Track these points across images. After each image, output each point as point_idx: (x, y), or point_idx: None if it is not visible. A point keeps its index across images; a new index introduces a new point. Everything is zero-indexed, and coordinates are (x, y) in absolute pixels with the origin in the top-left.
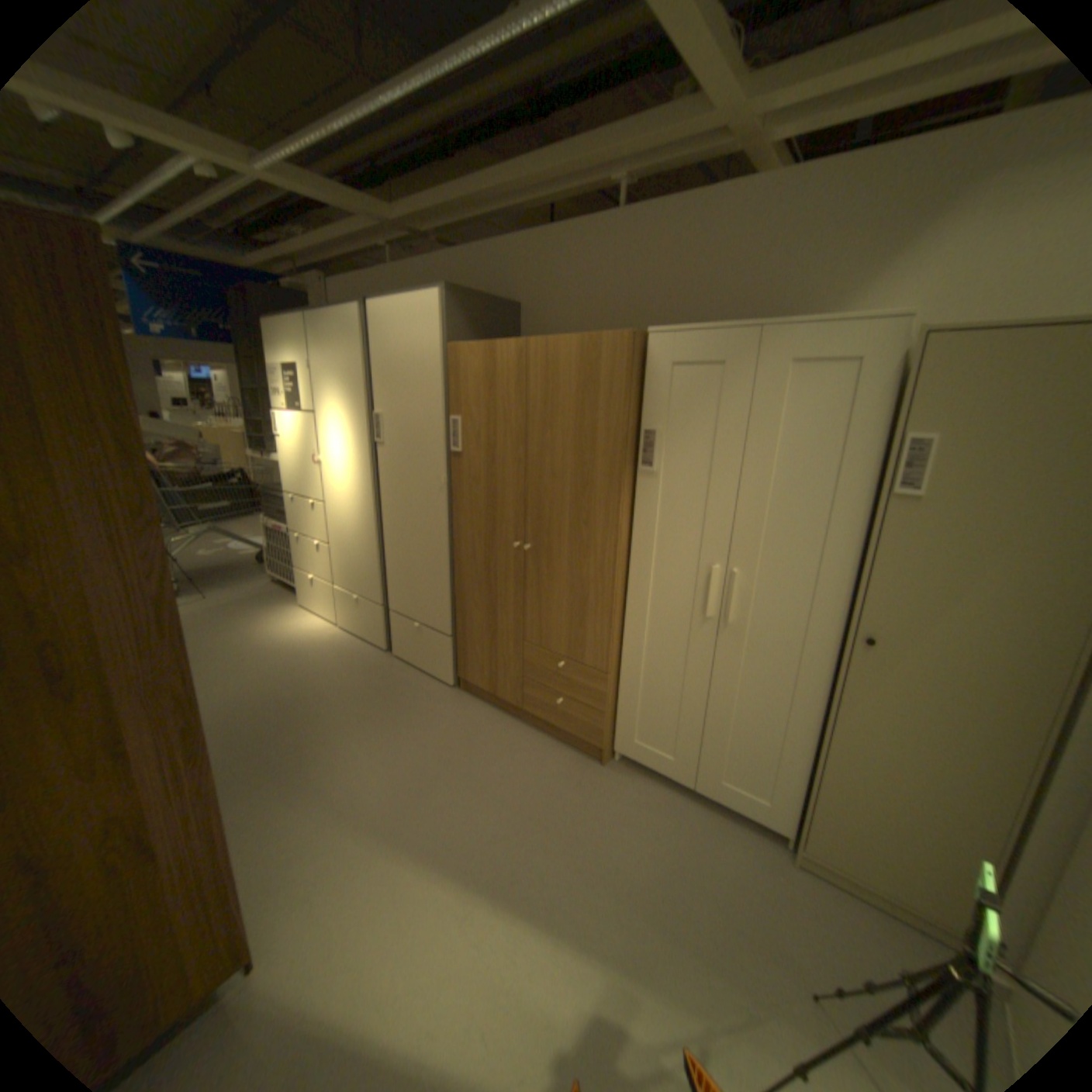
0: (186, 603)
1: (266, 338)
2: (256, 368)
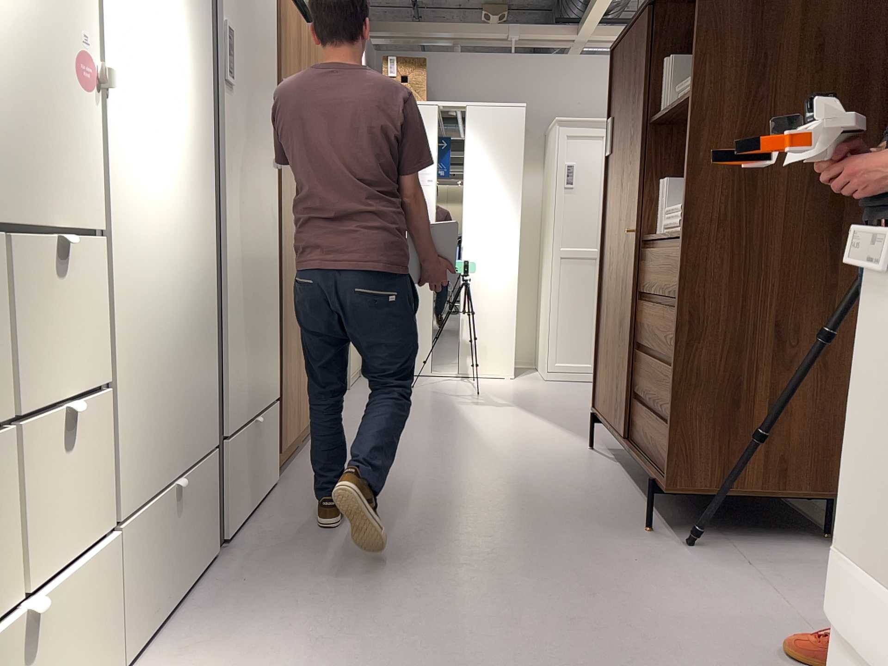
0: None
1: None
2: None
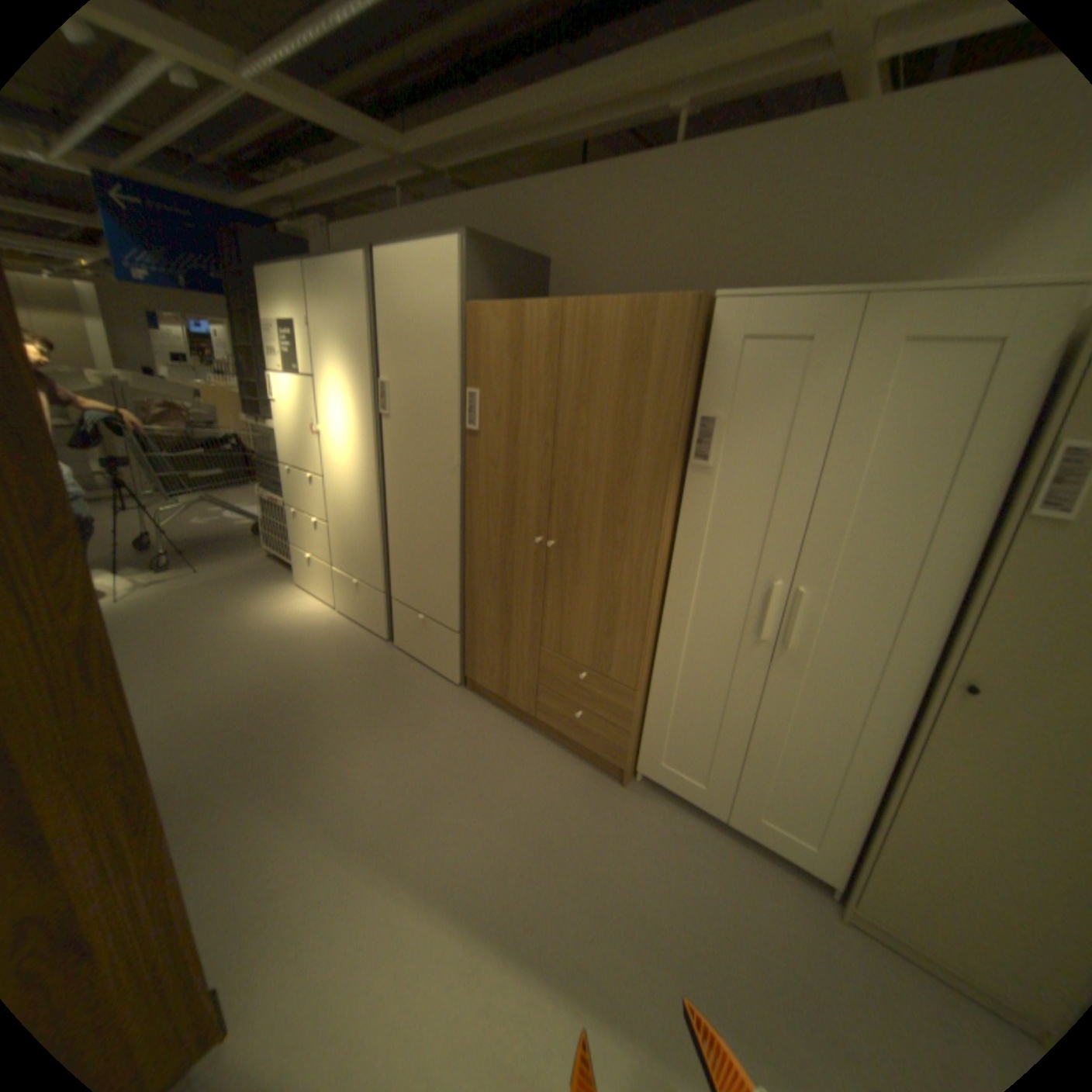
0: (175, 577)
1: (261, 290)
2: (251, 324)
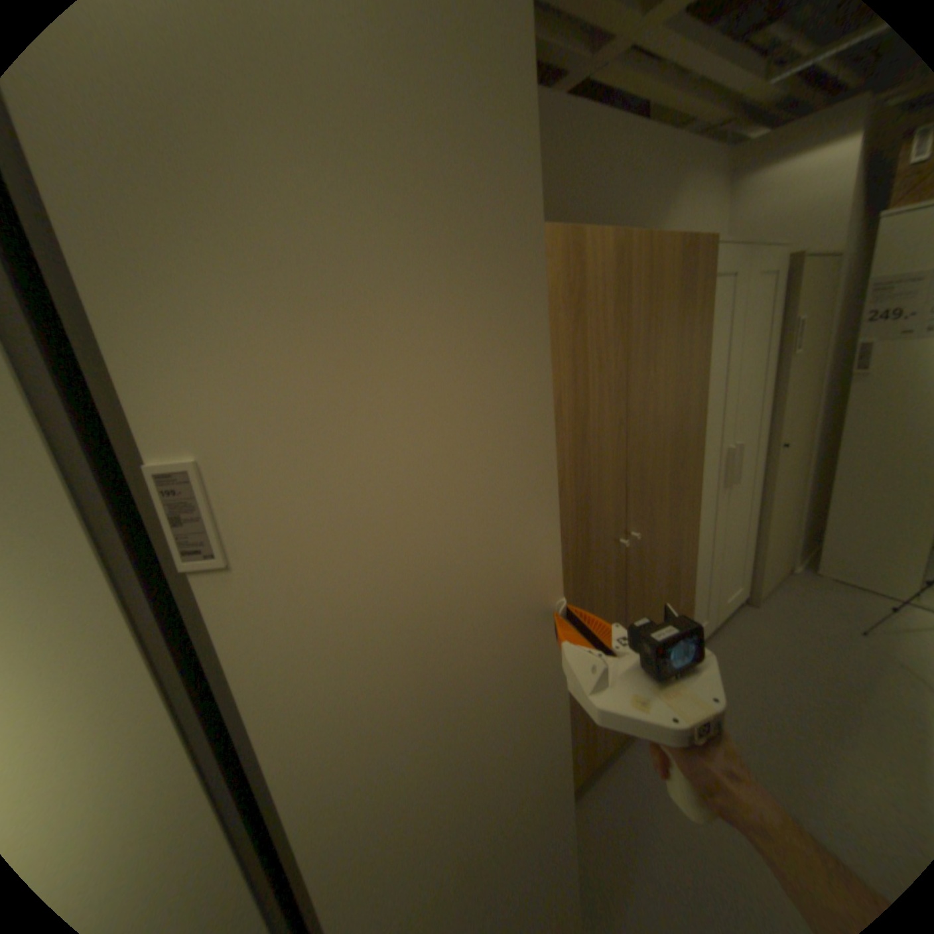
0: None
1: None
2: None
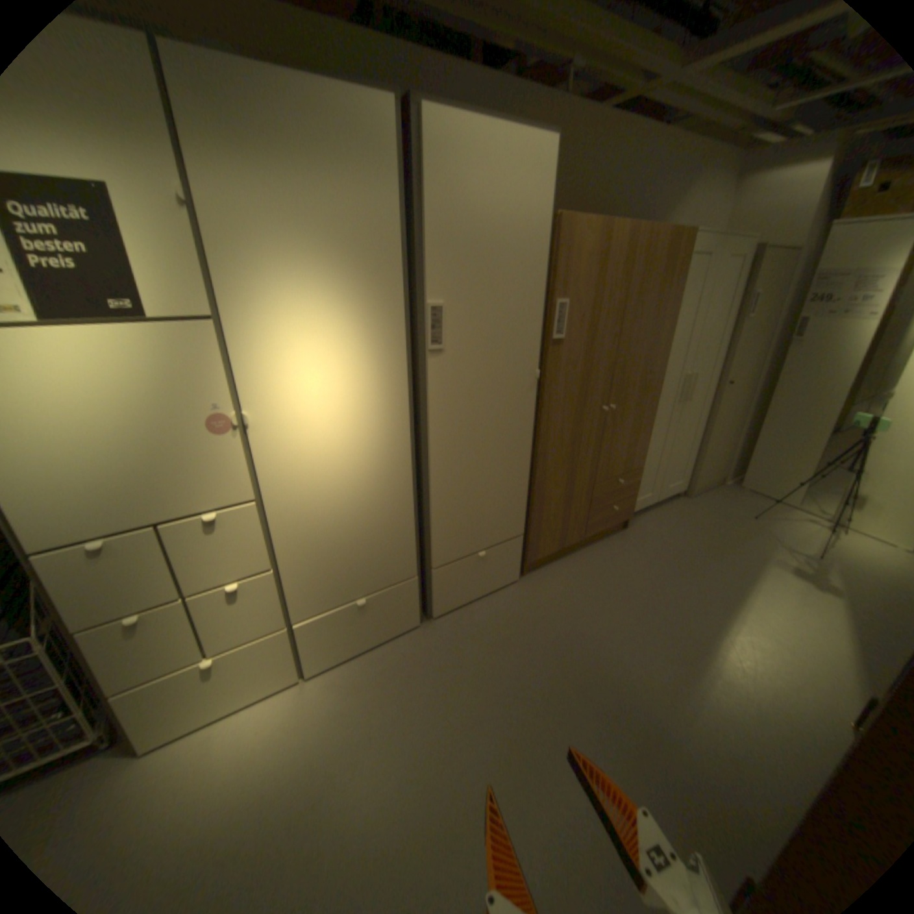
0: None
1: None
2: None
